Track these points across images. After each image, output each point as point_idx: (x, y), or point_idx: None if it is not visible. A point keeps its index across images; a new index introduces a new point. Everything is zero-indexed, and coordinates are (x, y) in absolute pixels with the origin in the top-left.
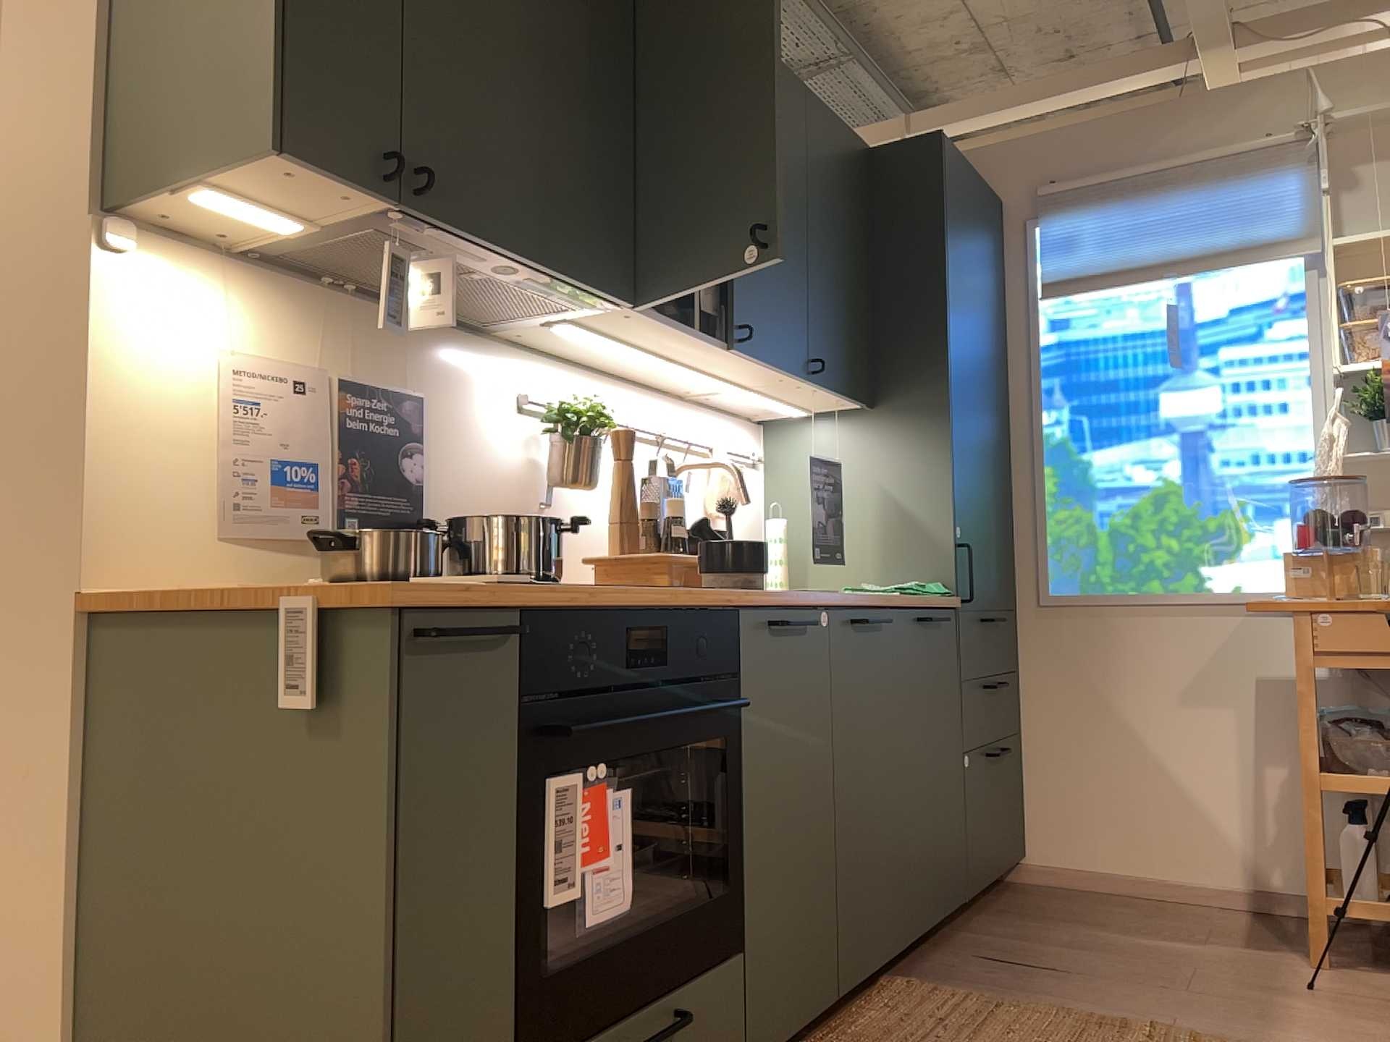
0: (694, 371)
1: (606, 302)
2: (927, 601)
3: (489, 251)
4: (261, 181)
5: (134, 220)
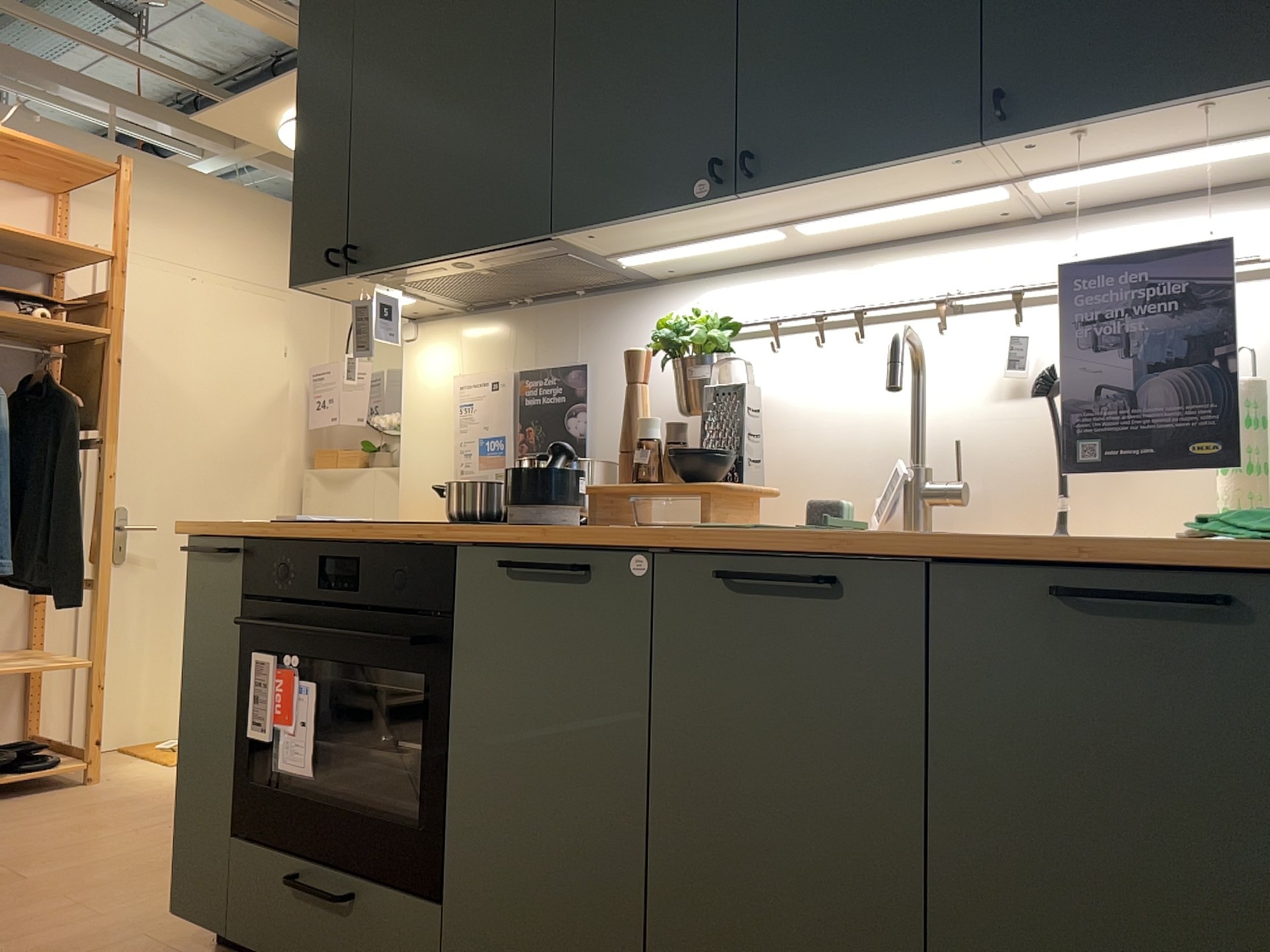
0: (850, 218)
1: (560, 239)
2: (1165, 551)
3: (423, 265)
4: (340, 294)
5: (421, 318)
